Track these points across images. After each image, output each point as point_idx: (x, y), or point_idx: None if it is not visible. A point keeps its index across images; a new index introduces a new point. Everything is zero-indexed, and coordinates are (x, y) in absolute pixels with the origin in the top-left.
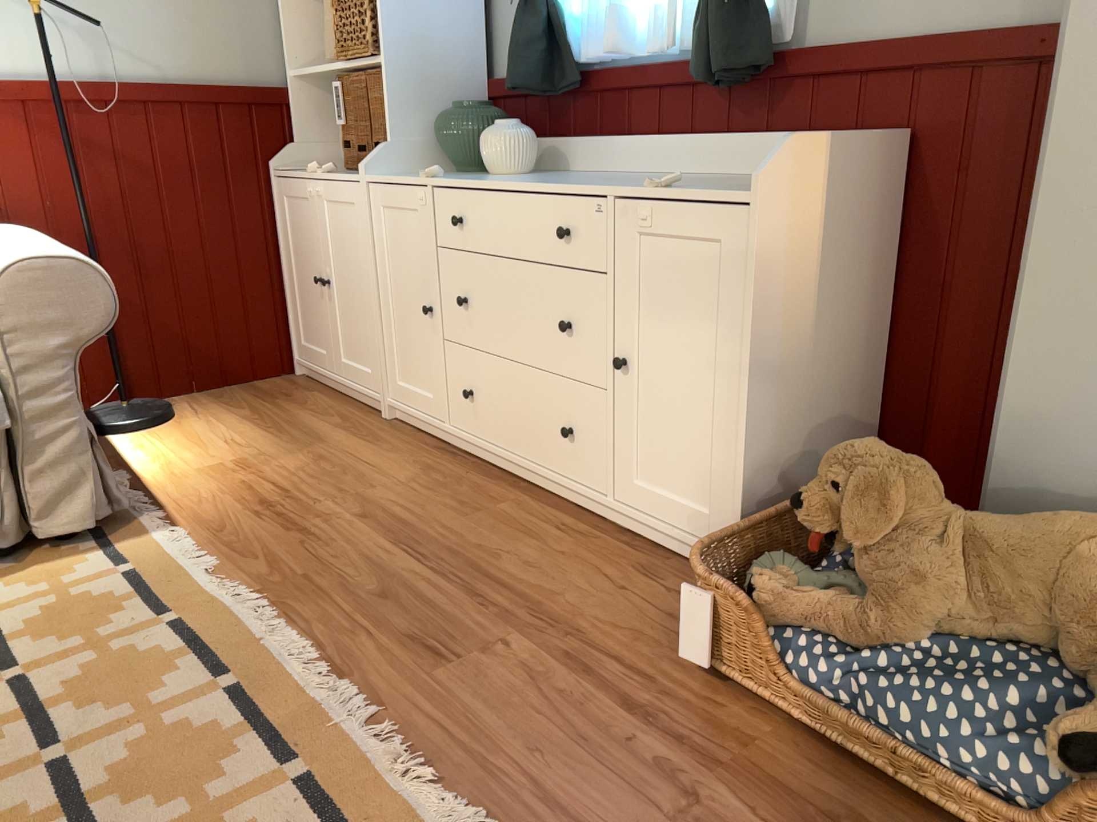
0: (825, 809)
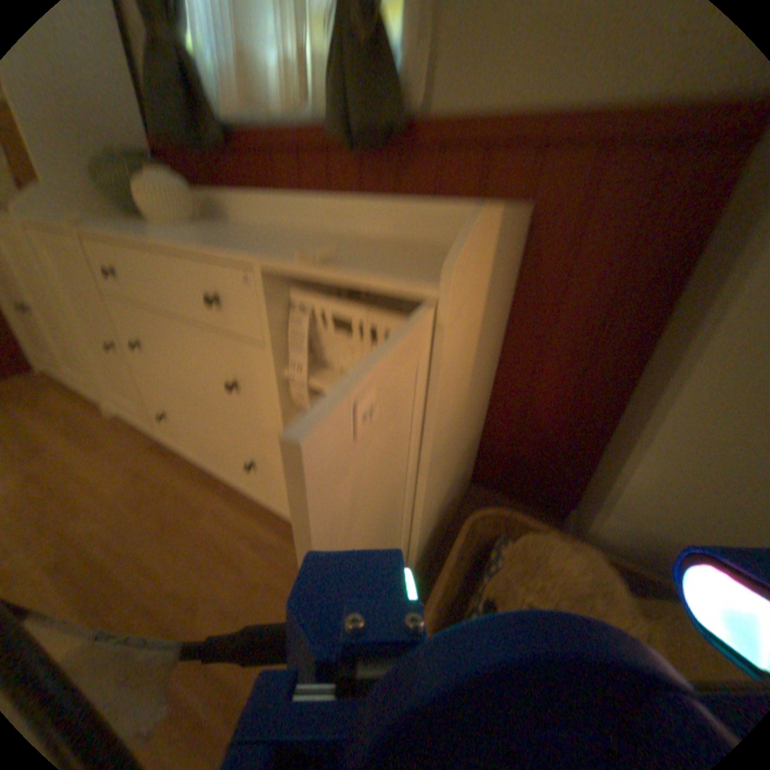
0: None
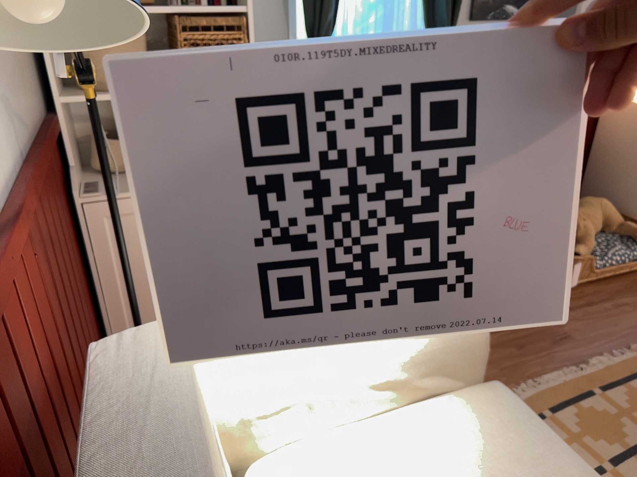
0: (627, 289)
